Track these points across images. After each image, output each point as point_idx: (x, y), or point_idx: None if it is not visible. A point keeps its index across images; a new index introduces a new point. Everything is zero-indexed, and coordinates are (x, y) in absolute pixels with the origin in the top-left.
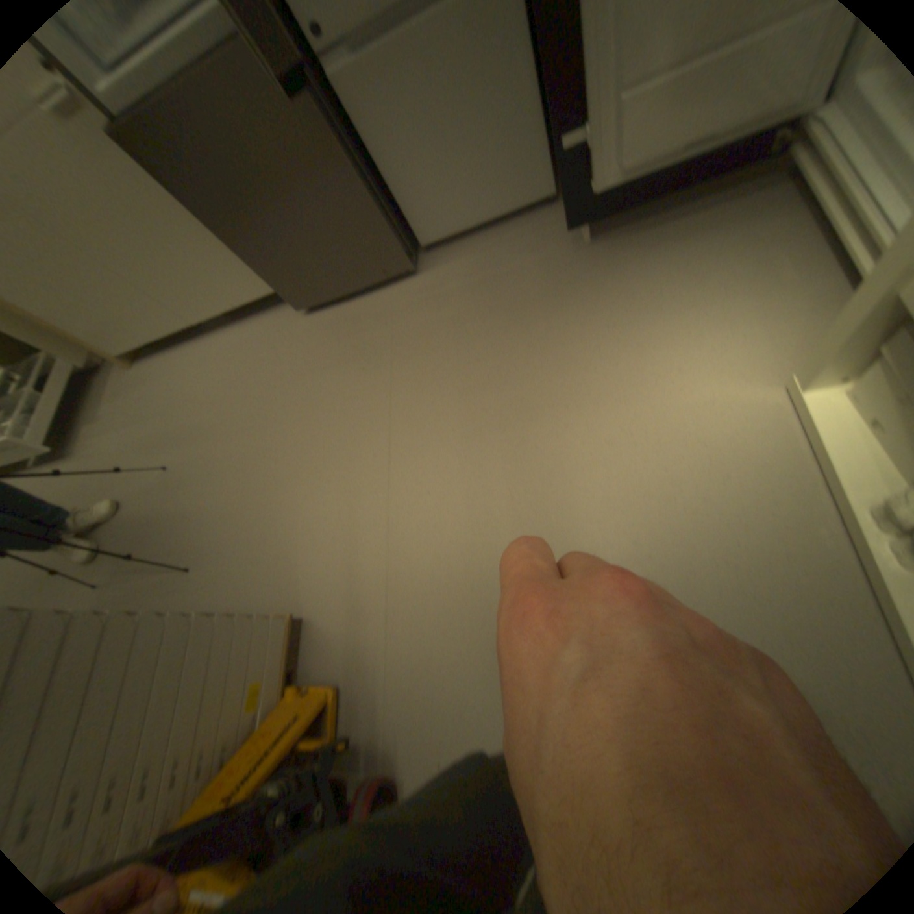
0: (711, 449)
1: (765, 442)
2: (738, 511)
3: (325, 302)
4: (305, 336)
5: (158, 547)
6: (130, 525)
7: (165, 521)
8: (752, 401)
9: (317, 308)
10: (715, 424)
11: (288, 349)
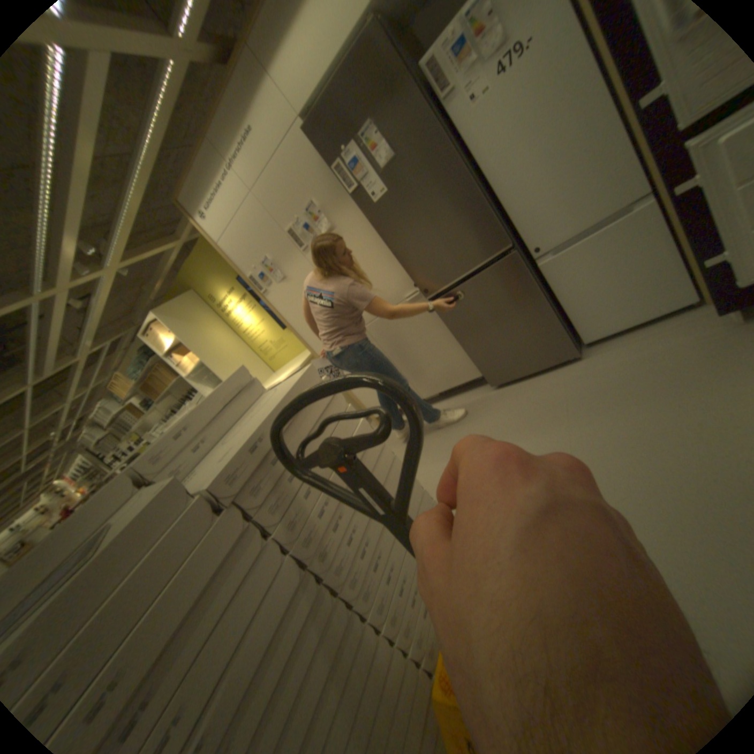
0: None
1: None
2: None
3: (512, 382)
4: (498, 401)
5: None
6: None
7: None
8: None
9: (506, 387)
10: None
11: (485, 409)
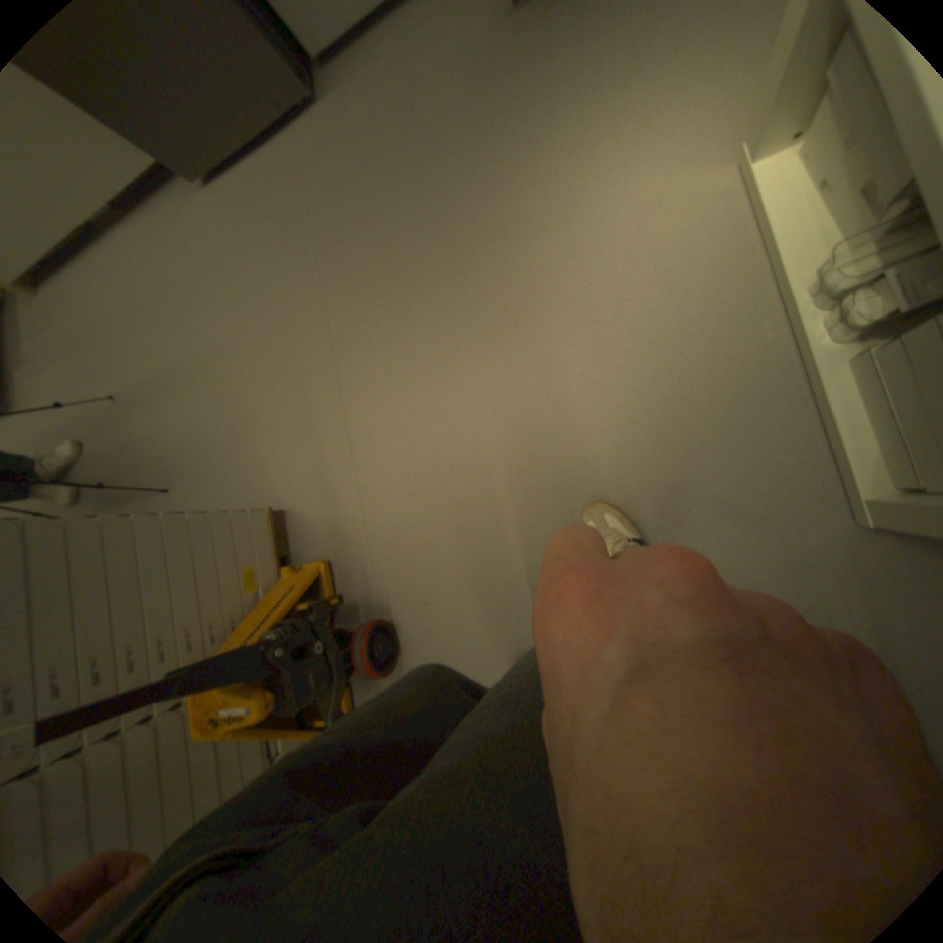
0: (657, 258)
1: (713, 238)
2: (684, 320)
3: (223, 165)
4: (213, 216)
5: (135, 477)
6: (101, 462)
7: (132, 451)
8: (701, 191)
9: (217, 177)
10: (661, 227)
11: (198, 236)
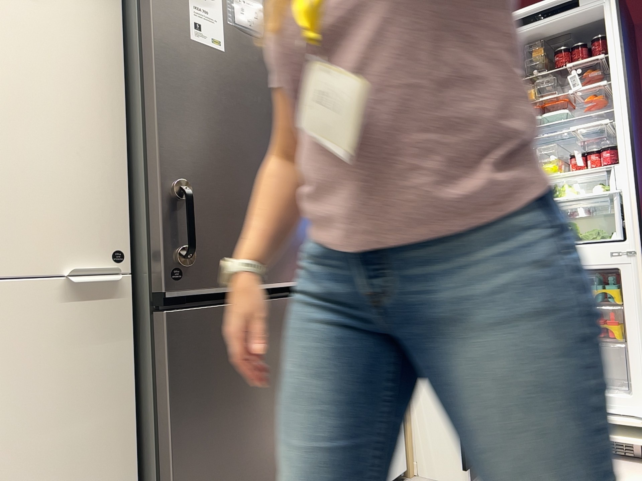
0: None
1: None
2: None
3: None
4: None
5: None
6: None
7: None
8: None
9: None
10: None
11: None
